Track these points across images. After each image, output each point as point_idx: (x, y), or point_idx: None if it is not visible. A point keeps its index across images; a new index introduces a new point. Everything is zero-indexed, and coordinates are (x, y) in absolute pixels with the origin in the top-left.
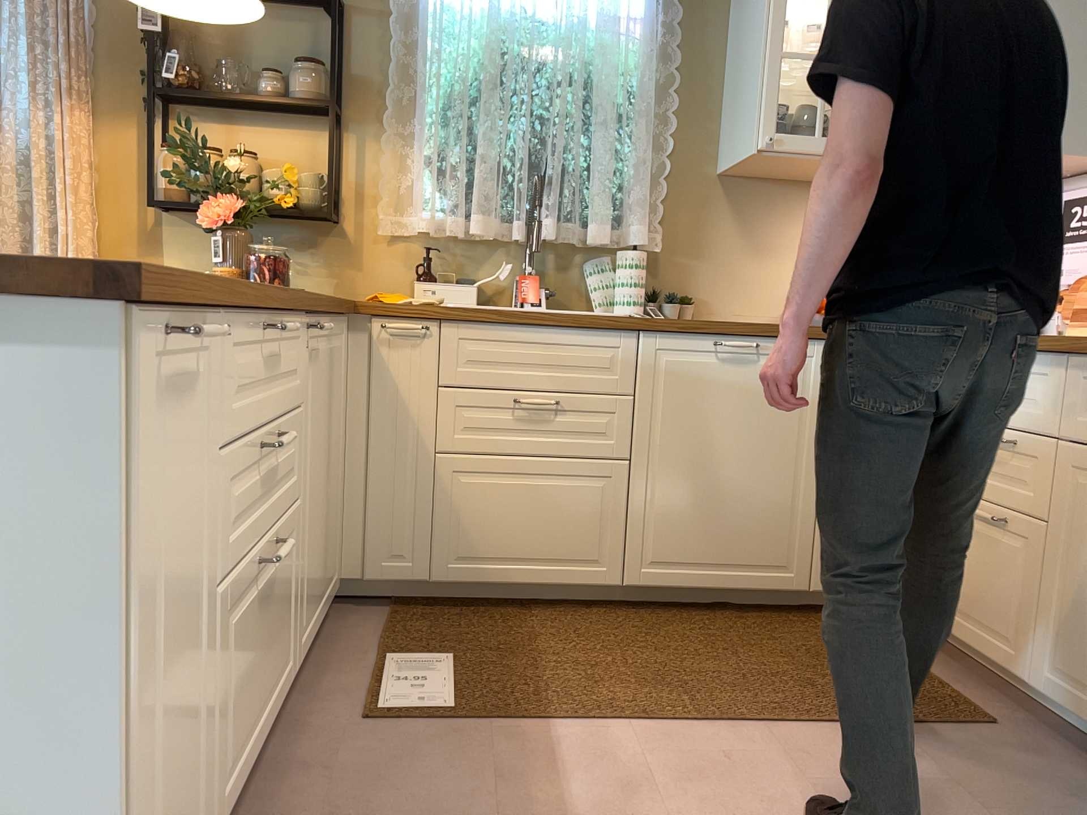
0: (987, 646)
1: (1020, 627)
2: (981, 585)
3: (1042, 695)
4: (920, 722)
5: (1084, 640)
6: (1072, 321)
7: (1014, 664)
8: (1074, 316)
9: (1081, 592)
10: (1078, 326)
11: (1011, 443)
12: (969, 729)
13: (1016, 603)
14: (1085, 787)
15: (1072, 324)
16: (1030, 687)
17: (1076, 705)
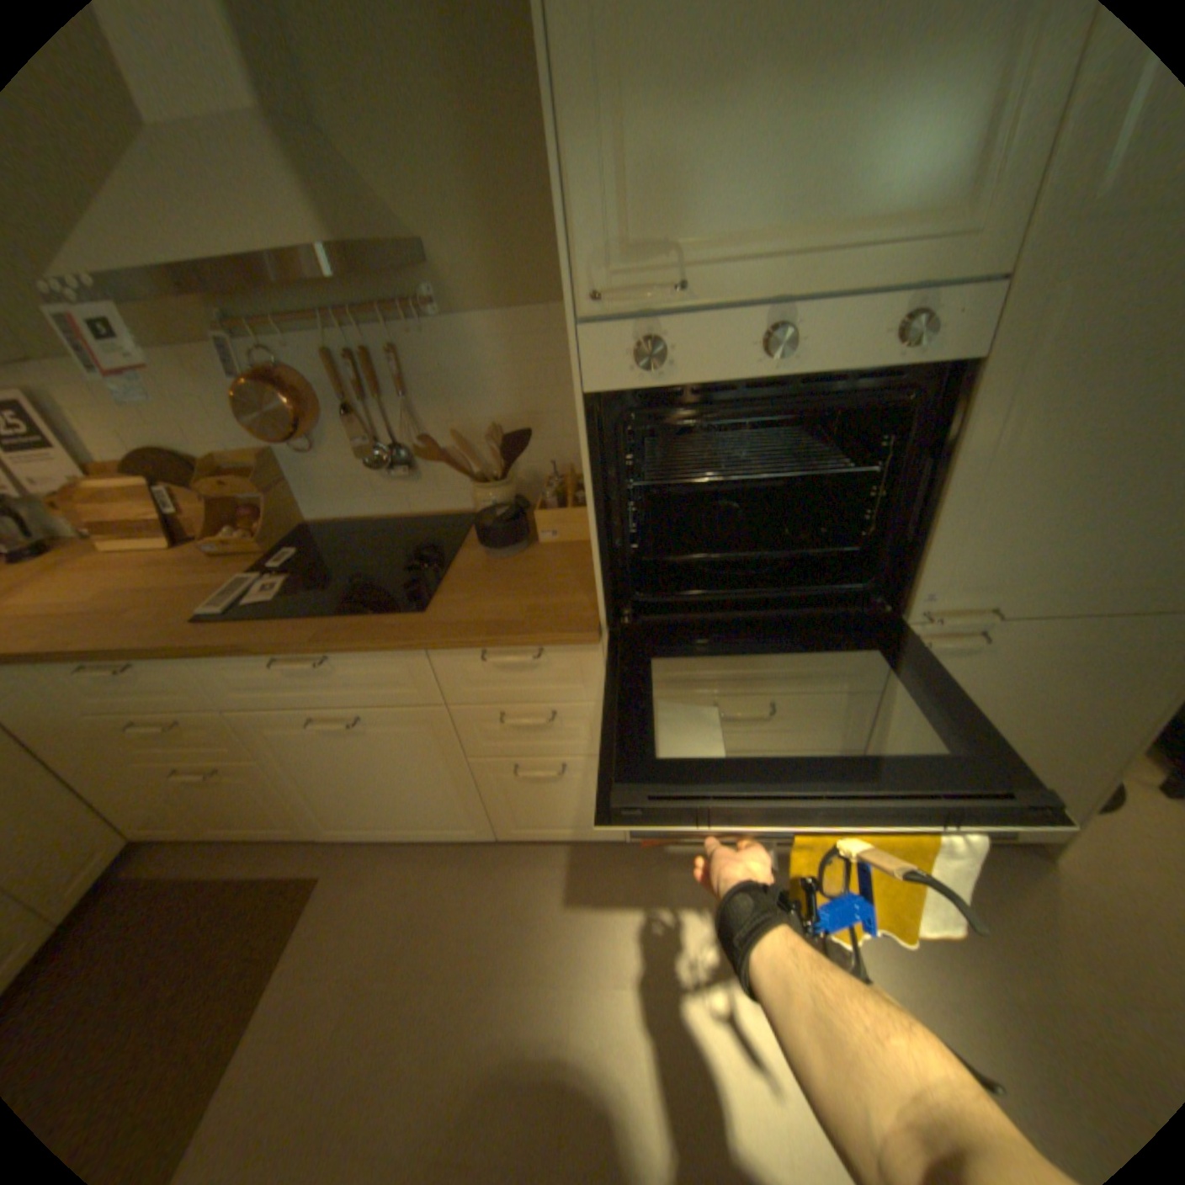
0: (260, 836)
1: (280, 818)
2: (223, 809)
3: (325, 841)
4: (279, 947)
5: (335, 809)
6: (86, 531)
7: (292, 836)
8: (89, 530)
9: (313, 789)
10: (101, 540)
11: (170, 728)
12: (306, 907)
13: (265, 809)
14: (392, 873)
15: (93, 539)
16: (312, 840)
17: (353, 836)
